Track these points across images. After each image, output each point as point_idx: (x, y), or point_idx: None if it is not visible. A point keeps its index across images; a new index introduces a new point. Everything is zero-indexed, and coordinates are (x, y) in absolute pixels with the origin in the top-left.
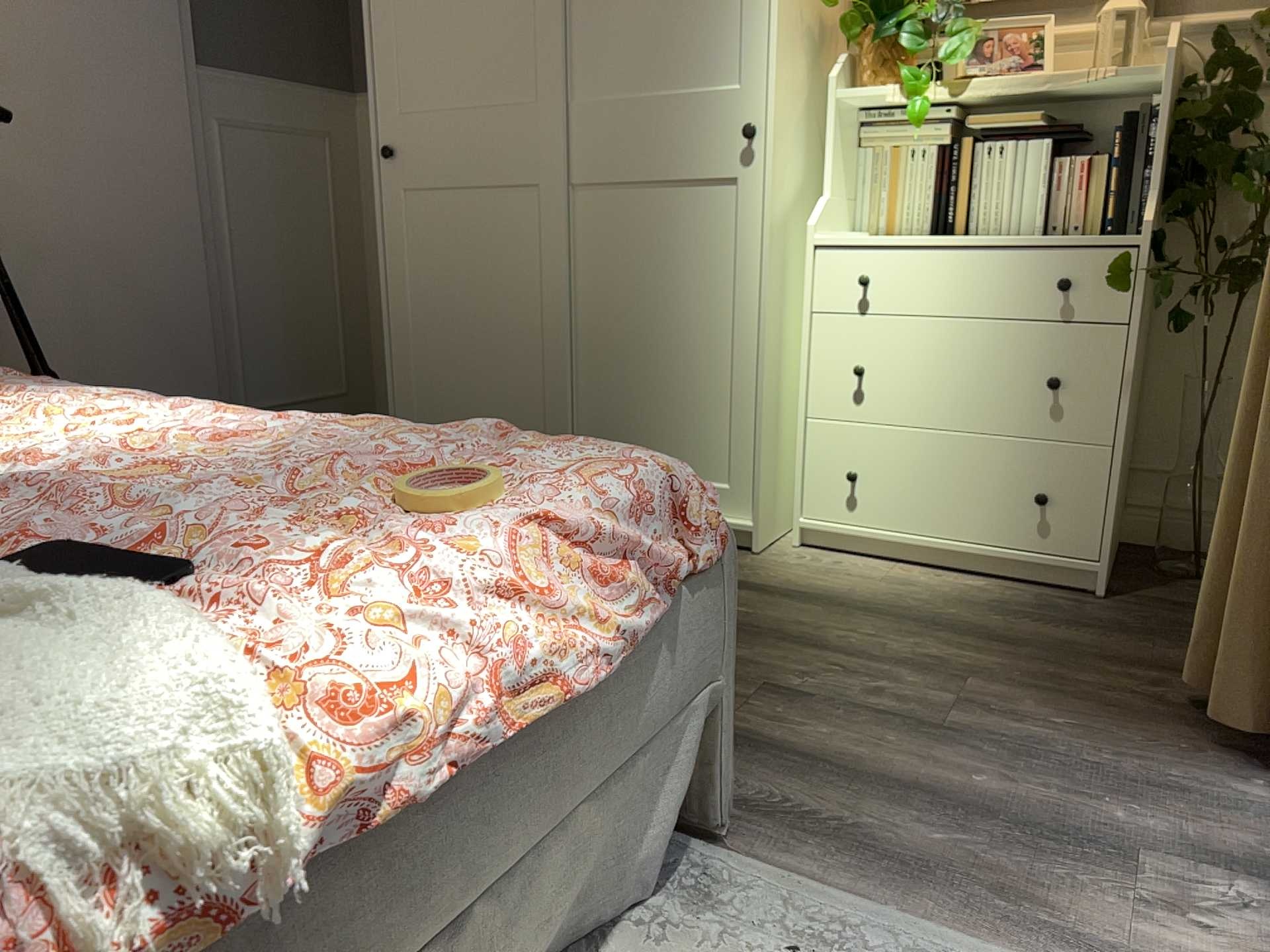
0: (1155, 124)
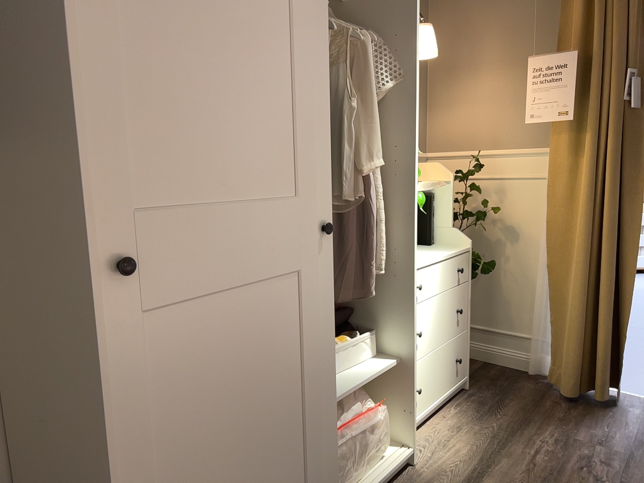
0: (435, 200)
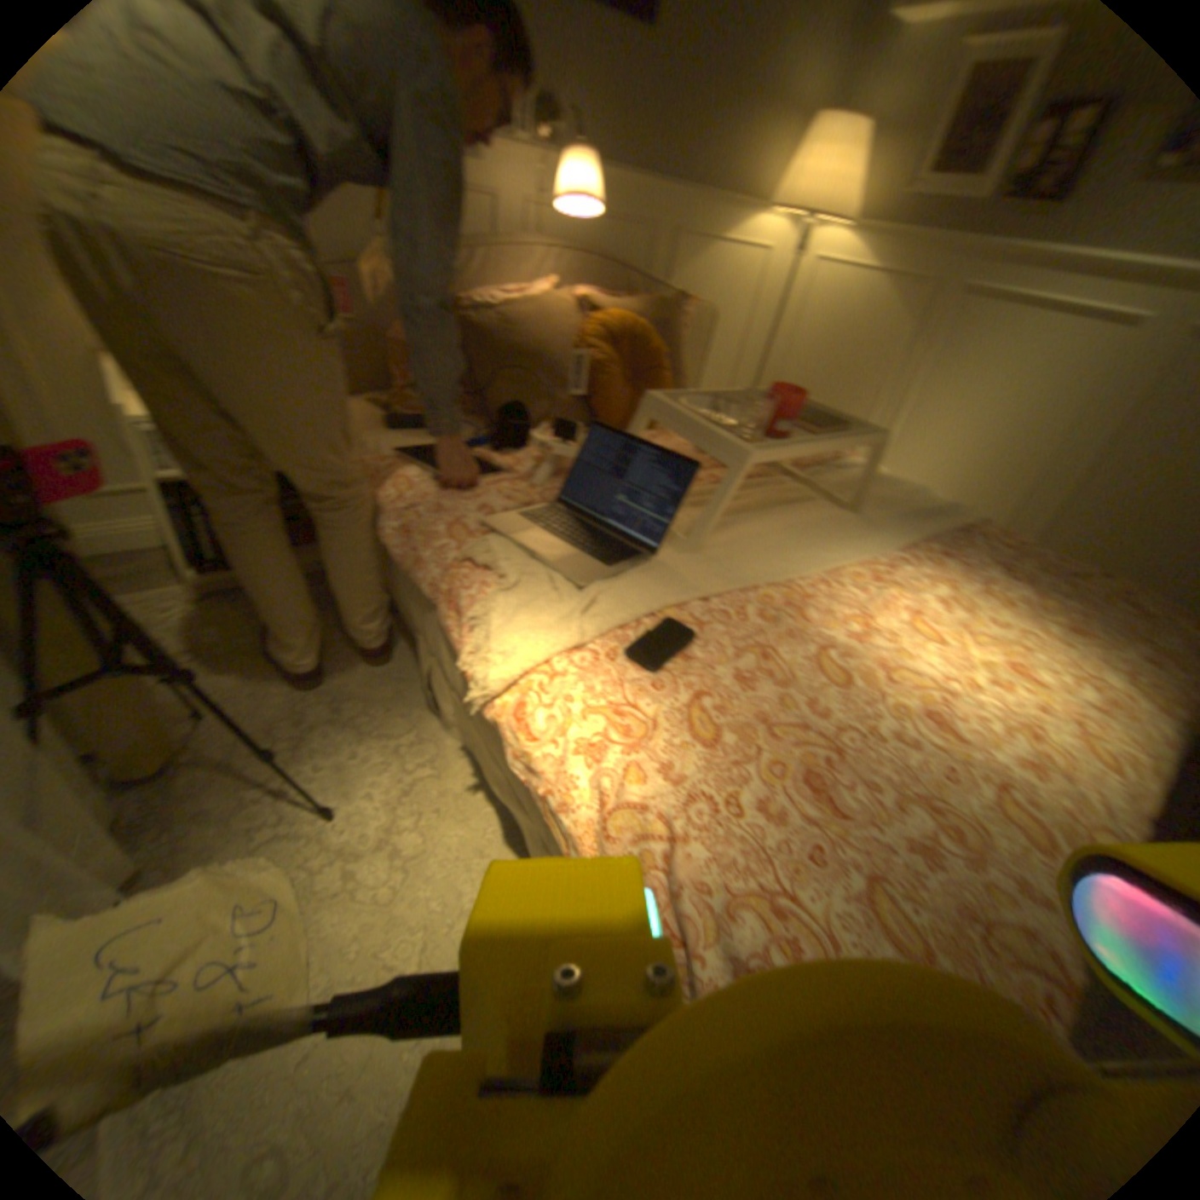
0: None
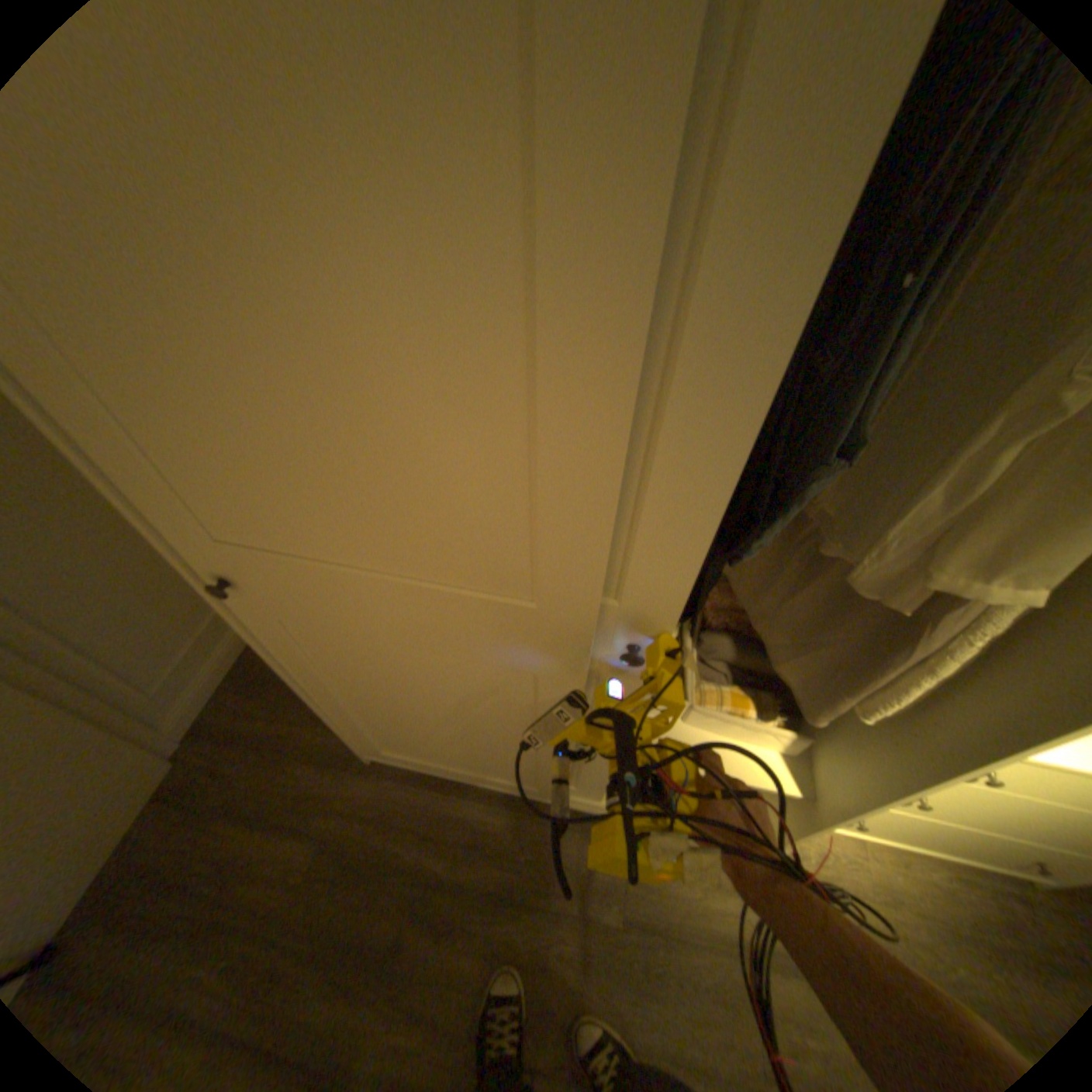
0: None
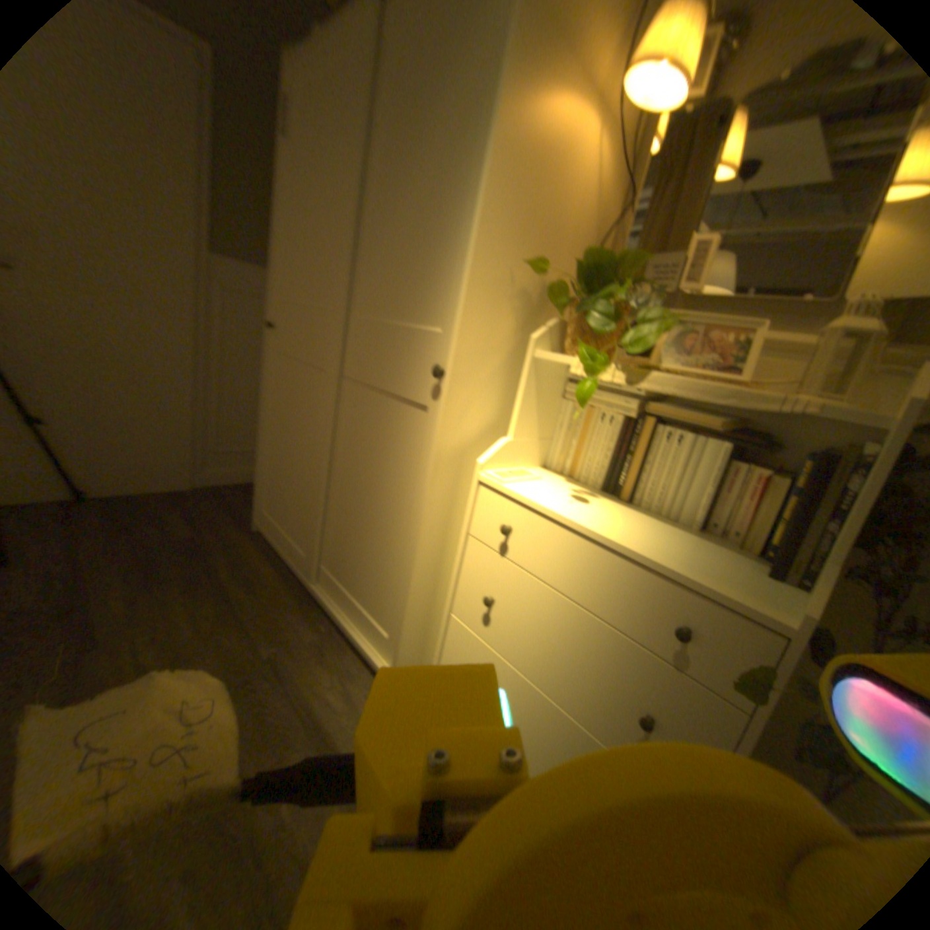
0: (860, 474)
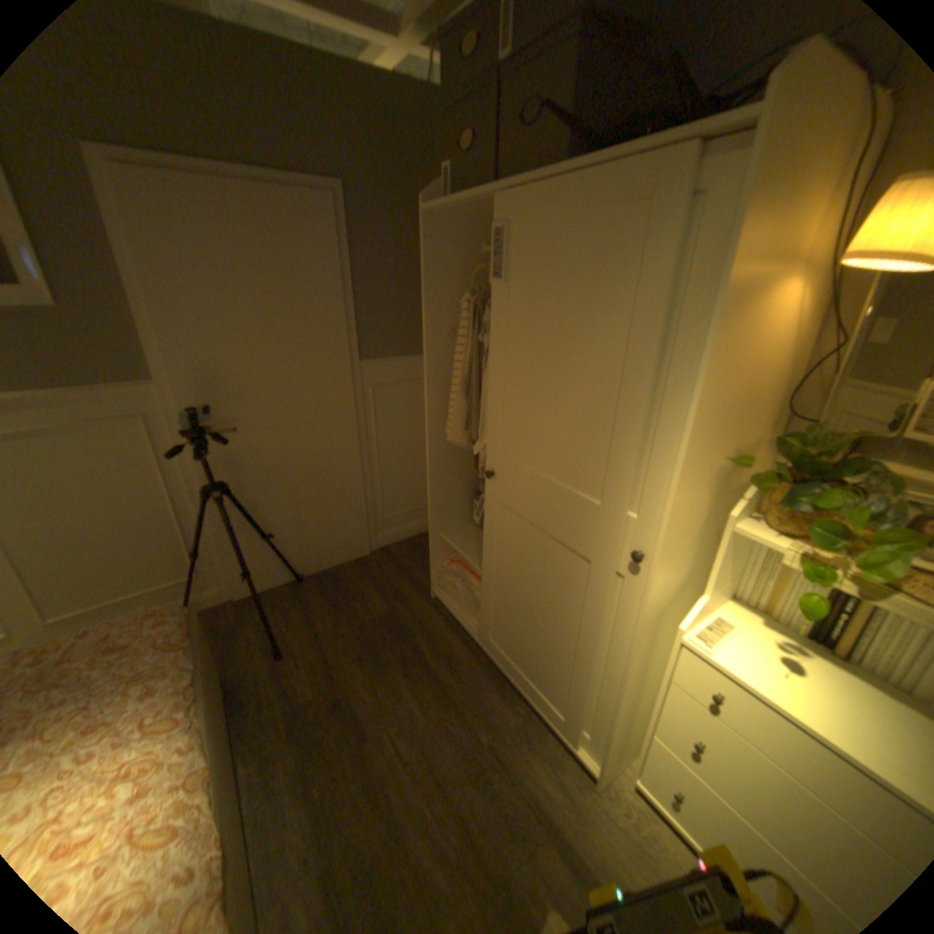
0: None
